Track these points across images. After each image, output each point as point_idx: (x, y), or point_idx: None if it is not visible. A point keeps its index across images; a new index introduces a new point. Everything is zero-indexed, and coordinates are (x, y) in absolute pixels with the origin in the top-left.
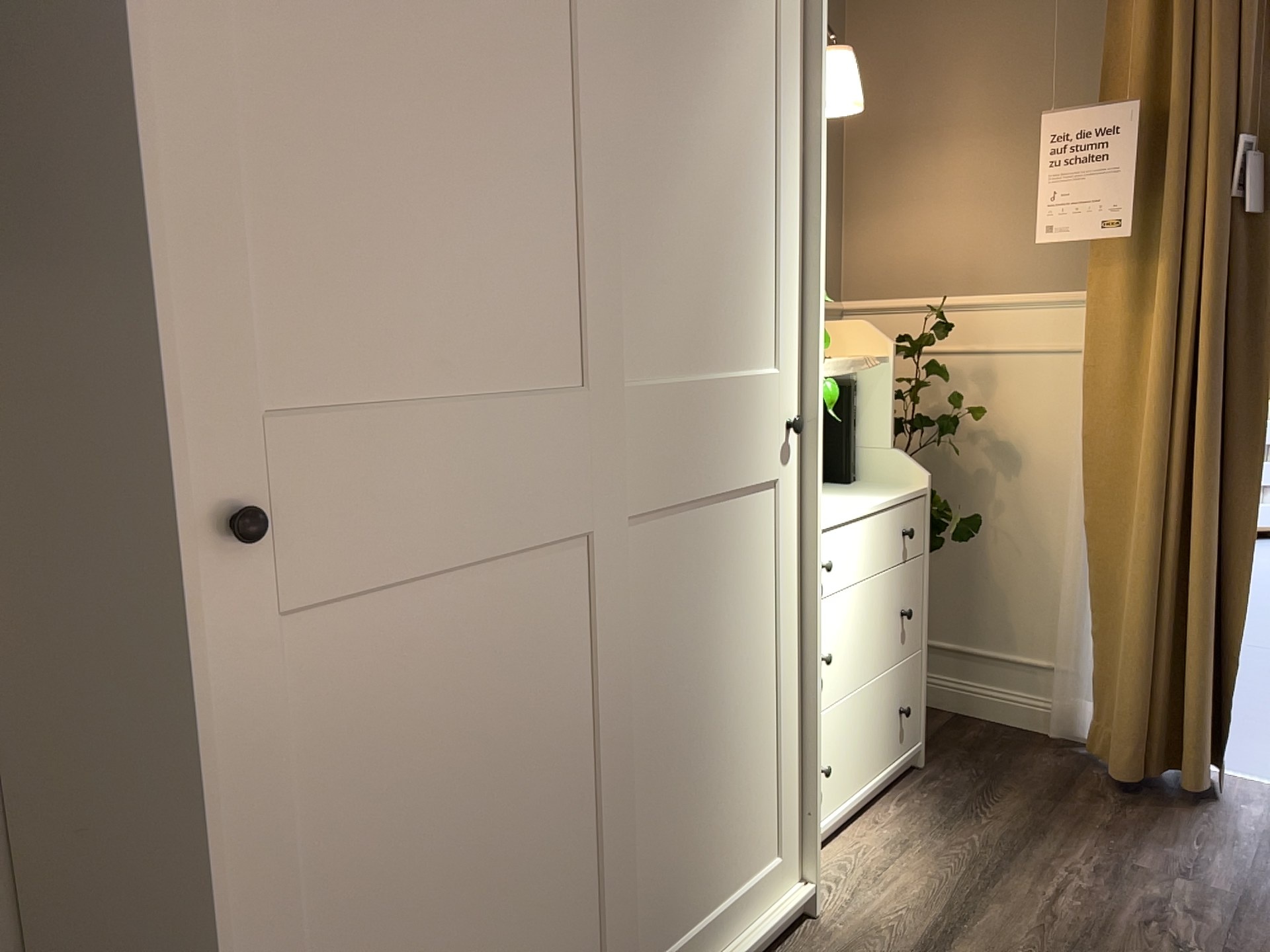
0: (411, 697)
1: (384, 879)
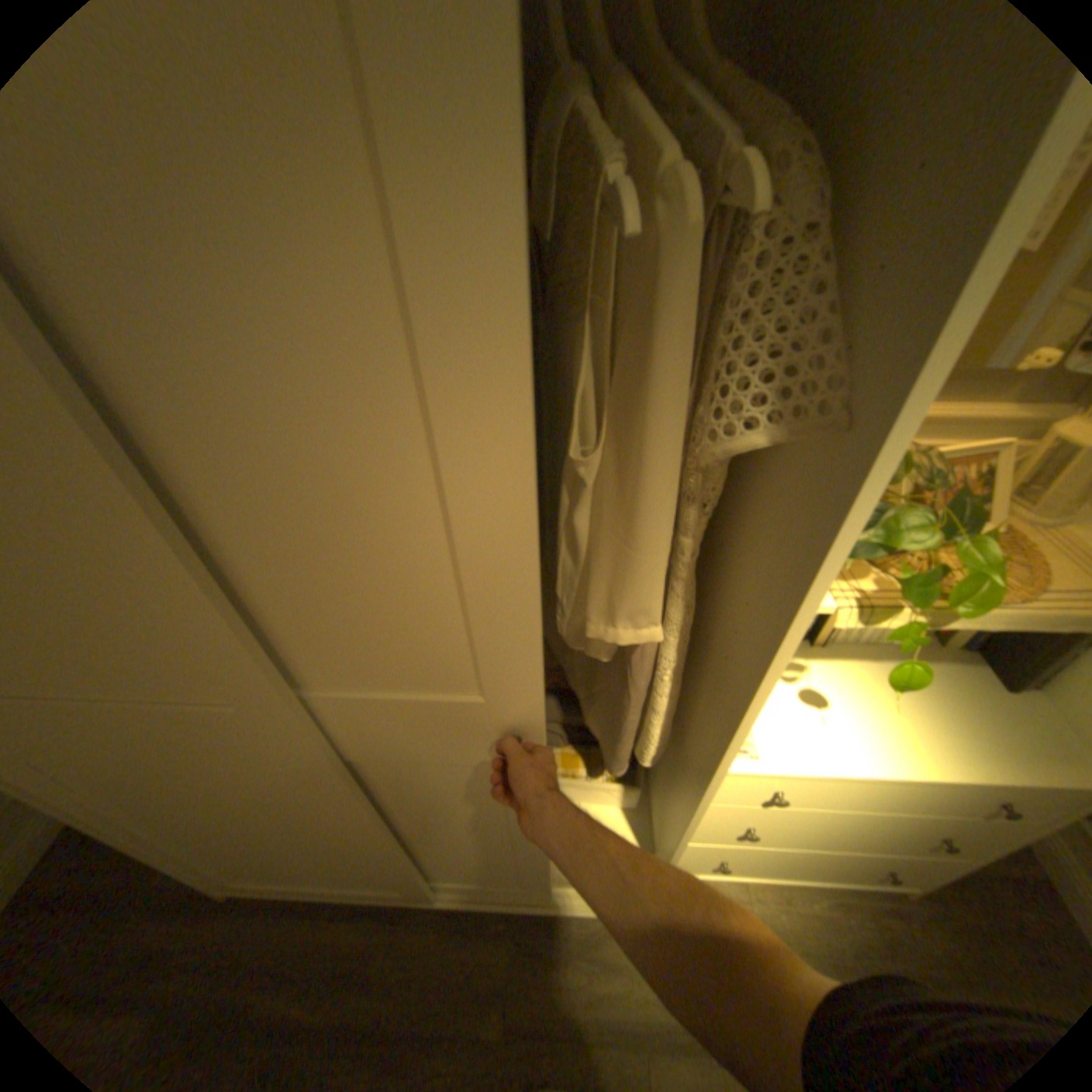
0: (147, 797)
1: (179, 834)
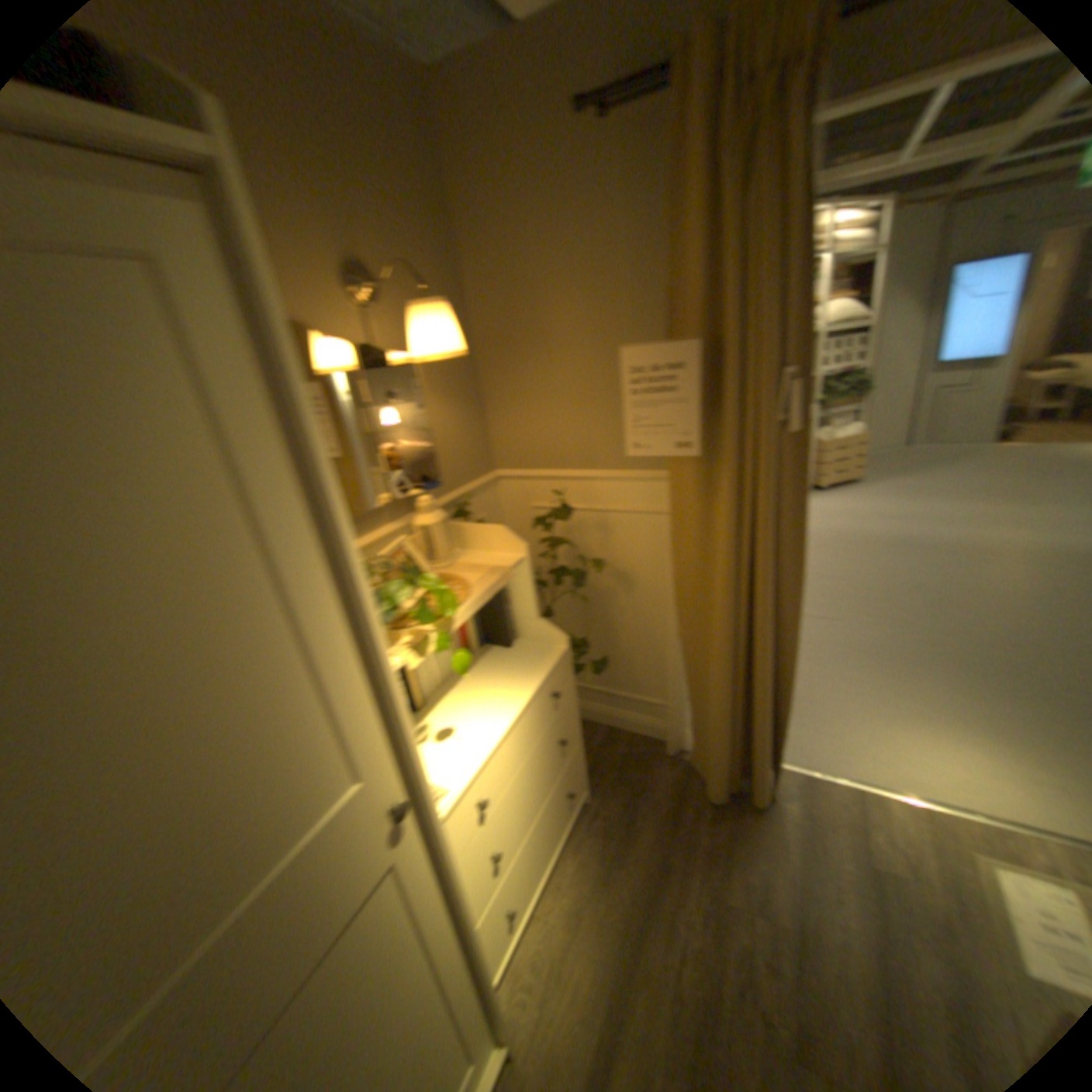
0: None
1: None
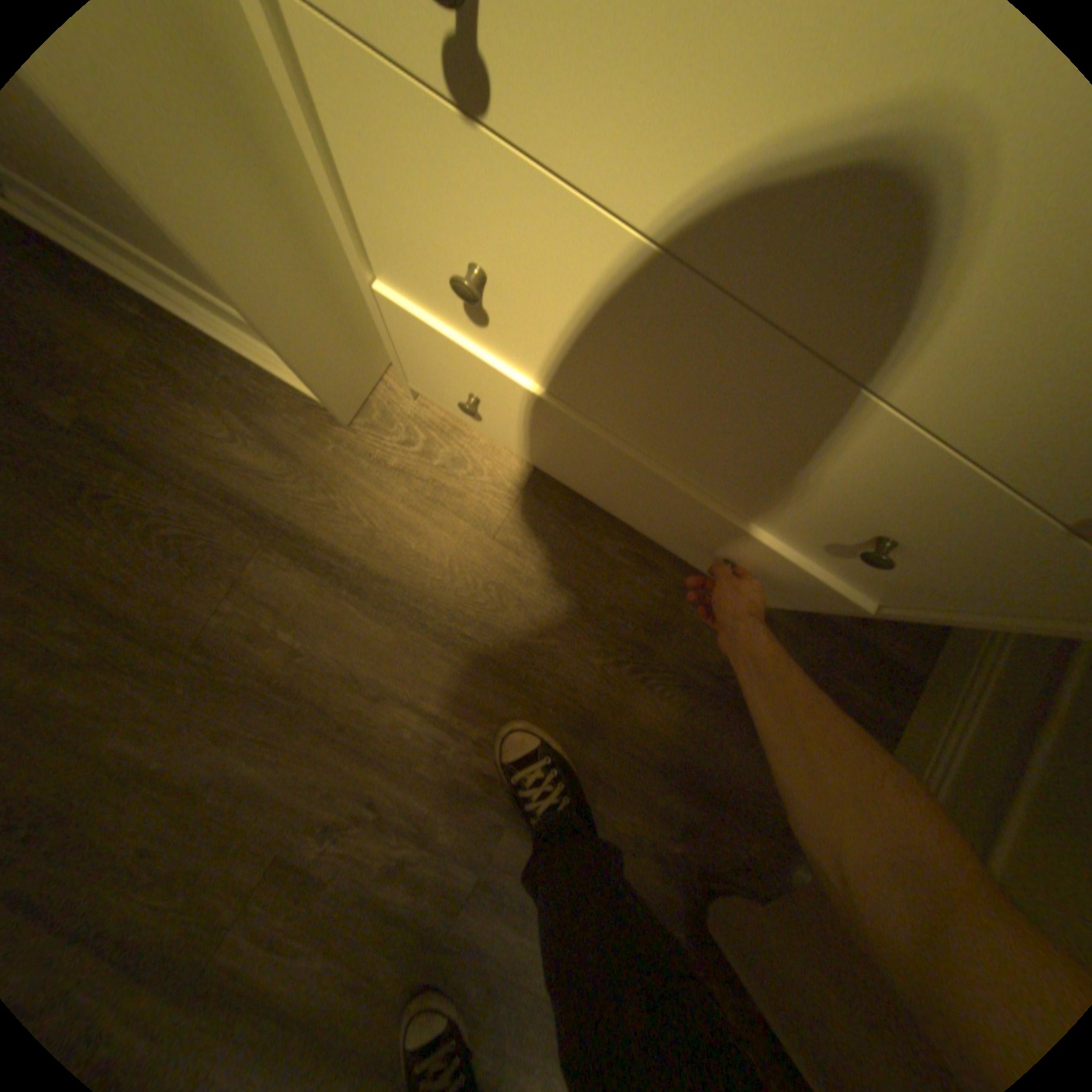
0: None
1: None
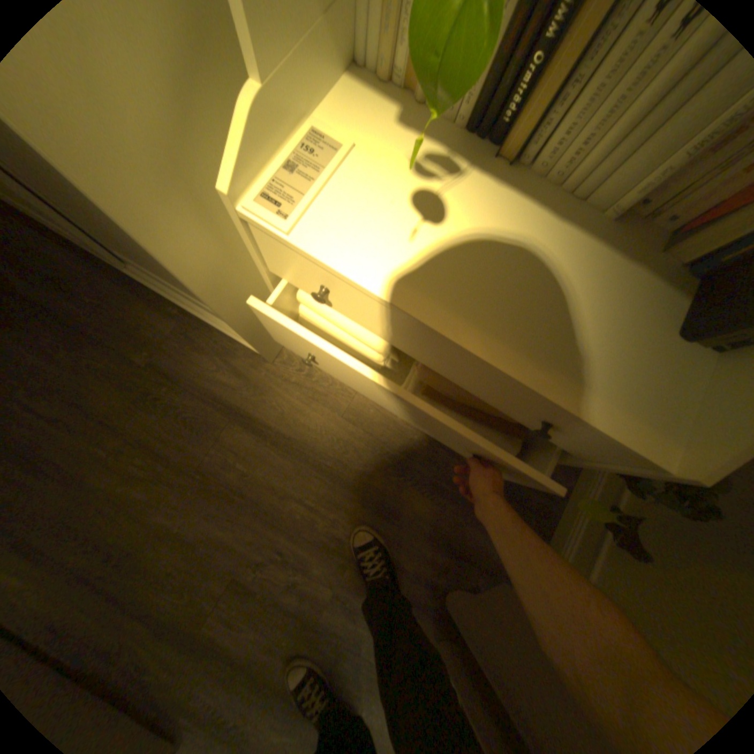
0: None
1: None
